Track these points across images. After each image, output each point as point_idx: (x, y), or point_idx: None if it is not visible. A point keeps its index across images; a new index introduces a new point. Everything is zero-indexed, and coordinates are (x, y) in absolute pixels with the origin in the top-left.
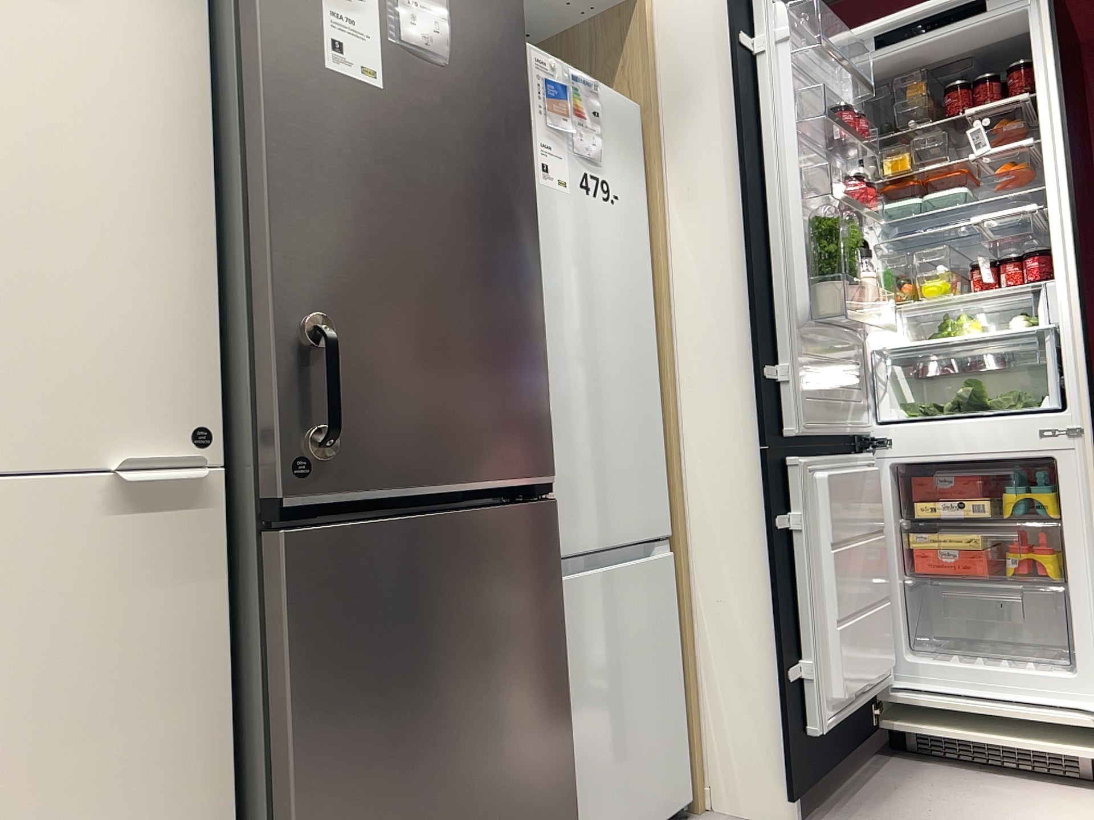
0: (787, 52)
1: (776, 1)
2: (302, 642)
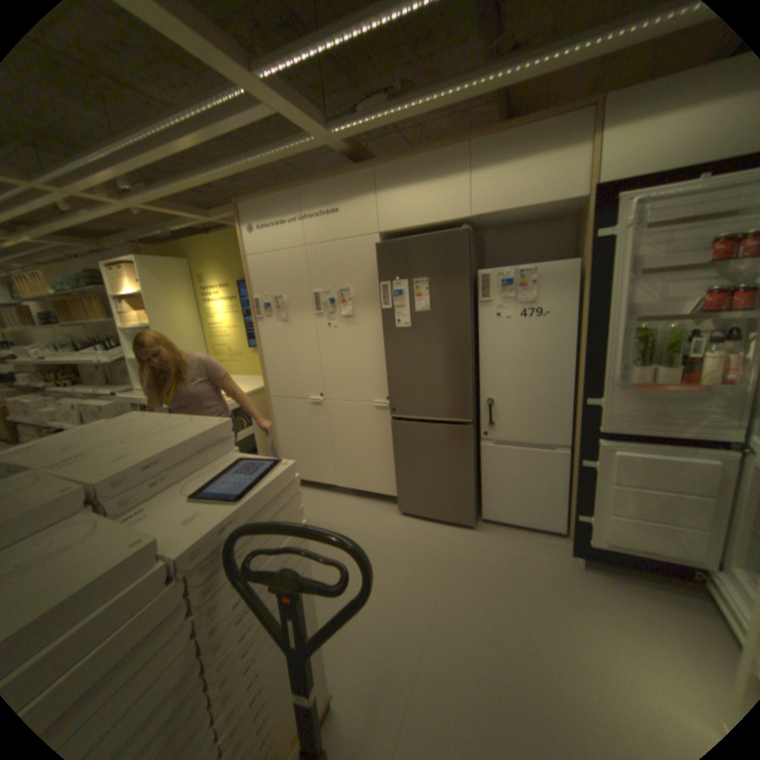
0: (632, 232)
1: (636, 196)
2: (396, 439)
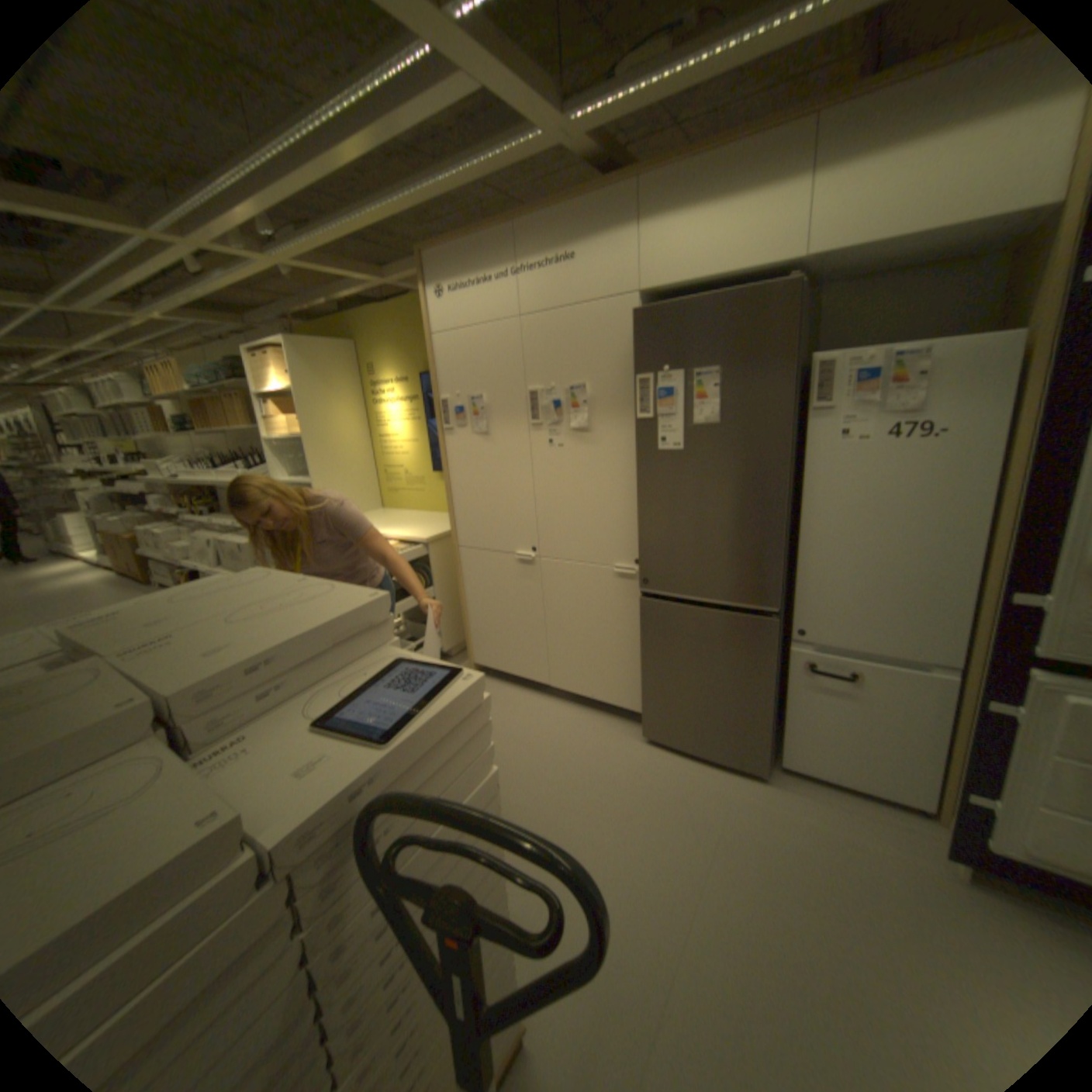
0: None
1: None
2: (646, 628)
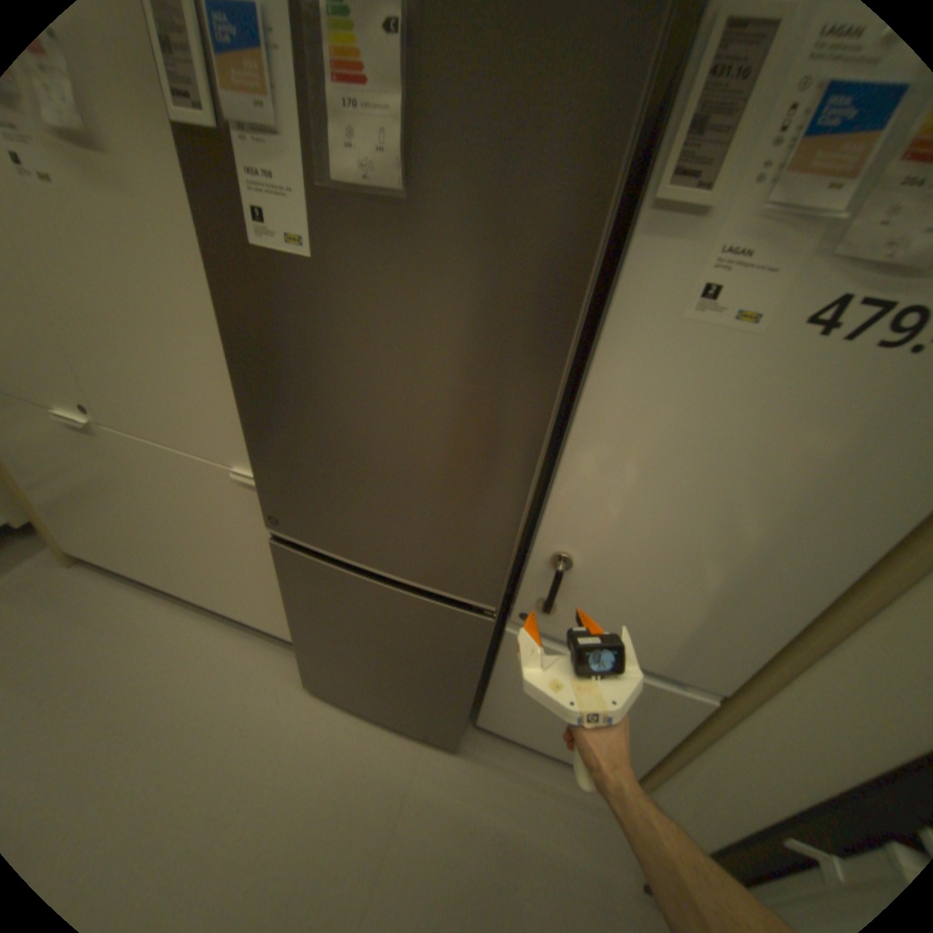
0: None
1: None
2: (287, 580)
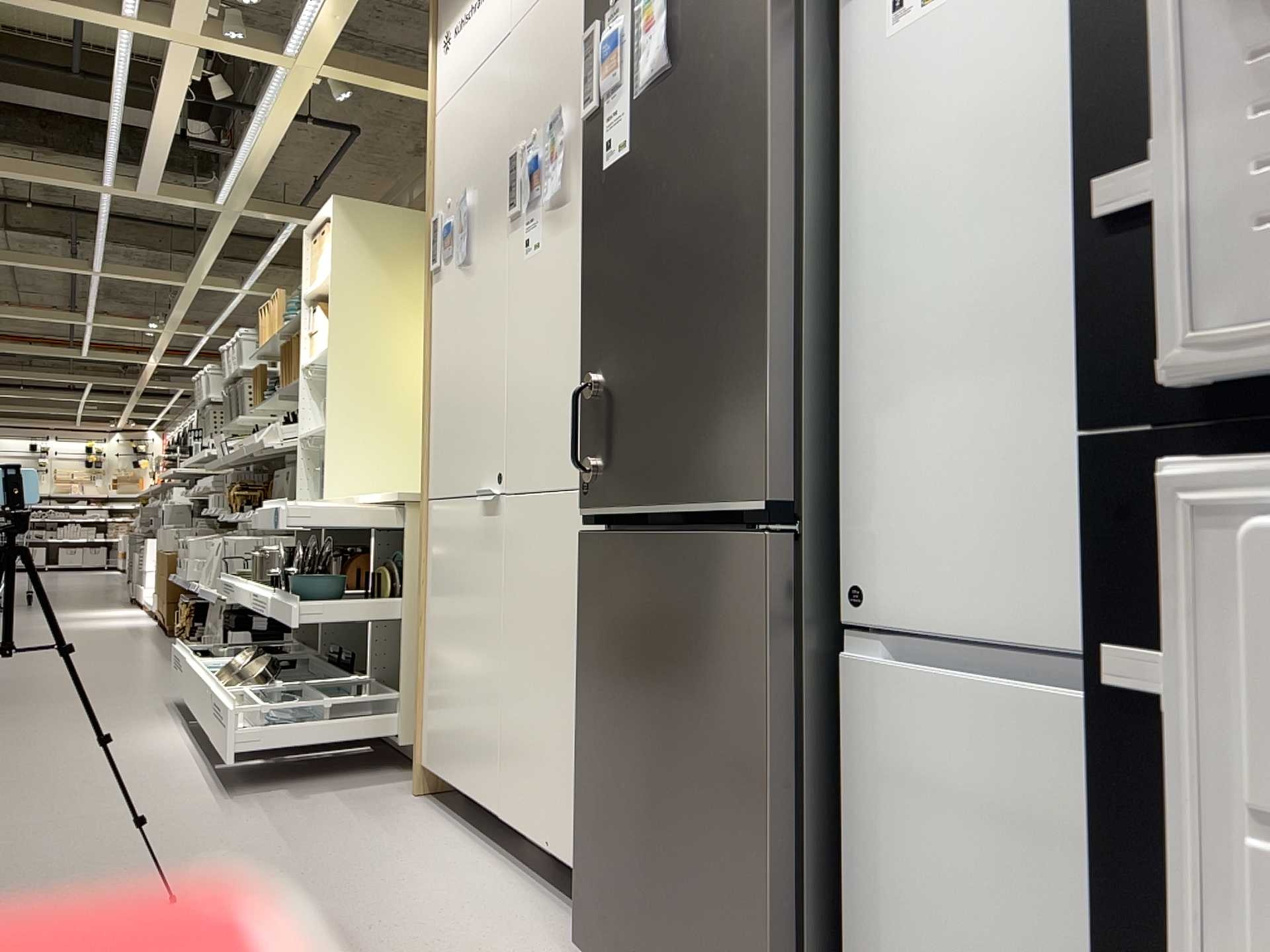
0: None
1: None
2: (584, 615)
